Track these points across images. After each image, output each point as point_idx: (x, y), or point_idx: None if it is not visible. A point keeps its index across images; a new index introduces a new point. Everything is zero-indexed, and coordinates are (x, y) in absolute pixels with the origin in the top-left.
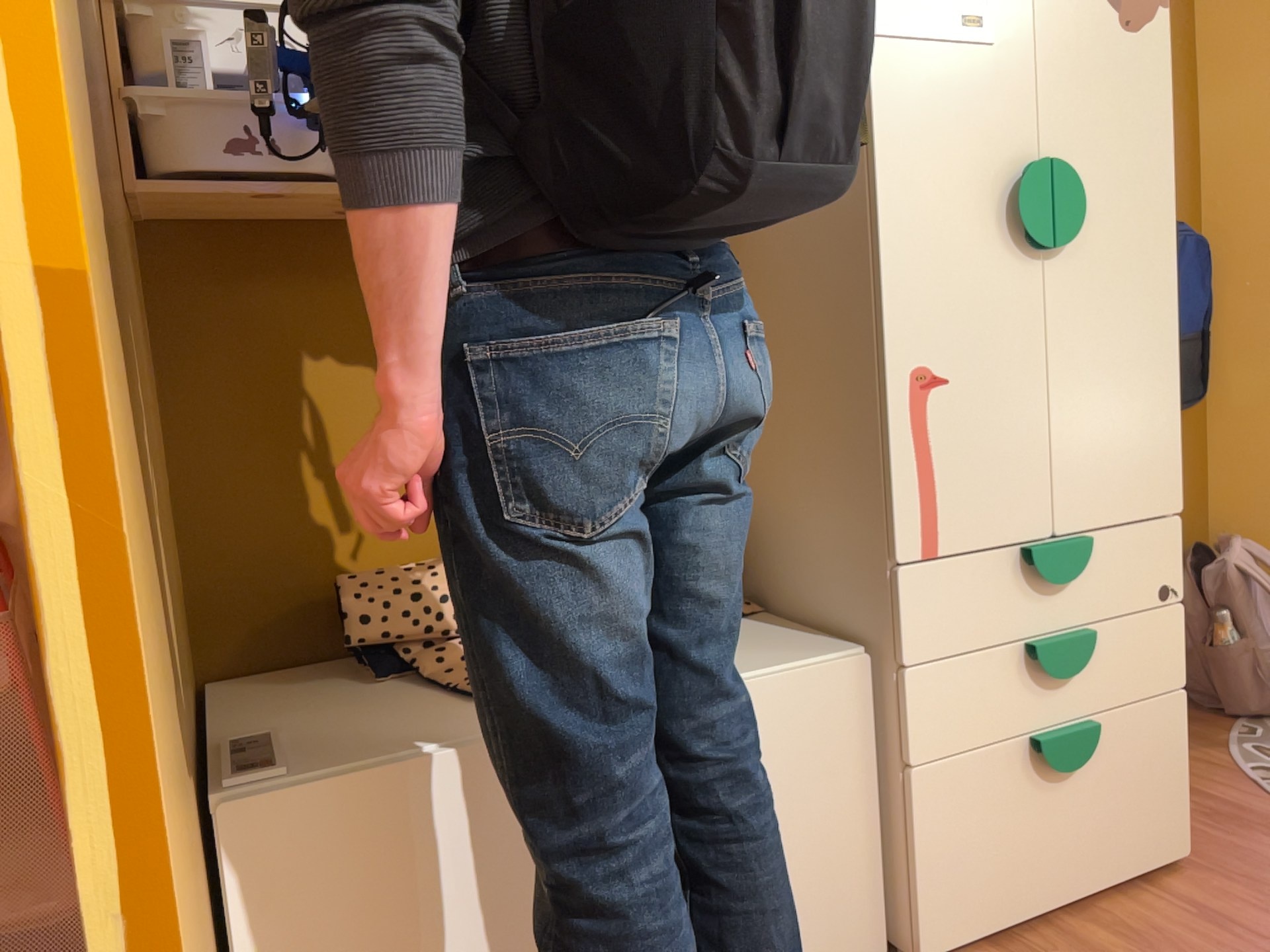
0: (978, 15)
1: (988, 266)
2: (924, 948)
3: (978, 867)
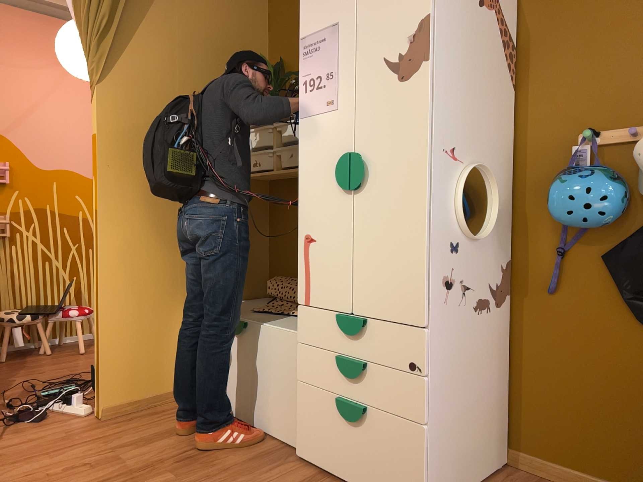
0: (331, 99)
1: (330, 196)
2: (296, 450)
3: (316, 435)
